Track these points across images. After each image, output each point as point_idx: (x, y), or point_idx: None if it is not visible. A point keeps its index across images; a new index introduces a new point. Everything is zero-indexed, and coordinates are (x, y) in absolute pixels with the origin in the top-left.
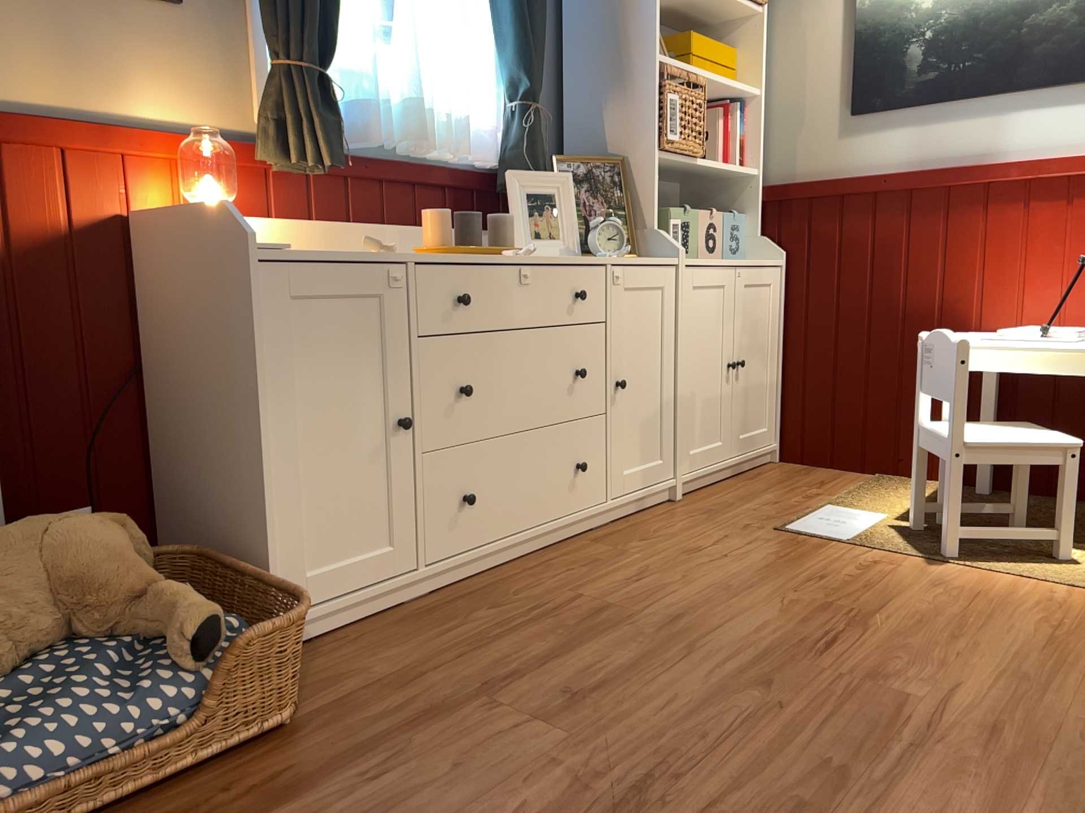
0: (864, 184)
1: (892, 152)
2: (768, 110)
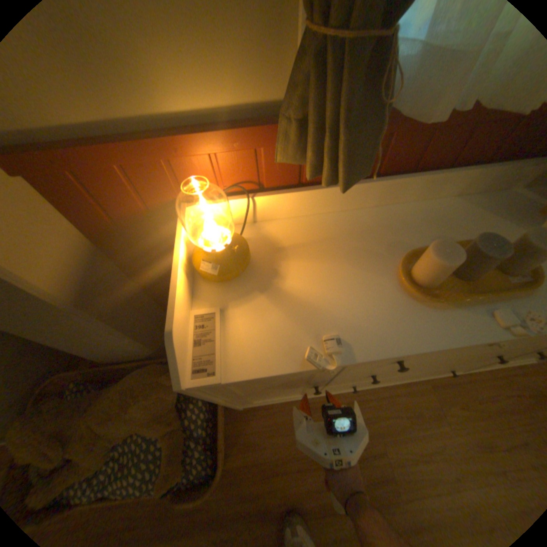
0: None
1: None
2: None
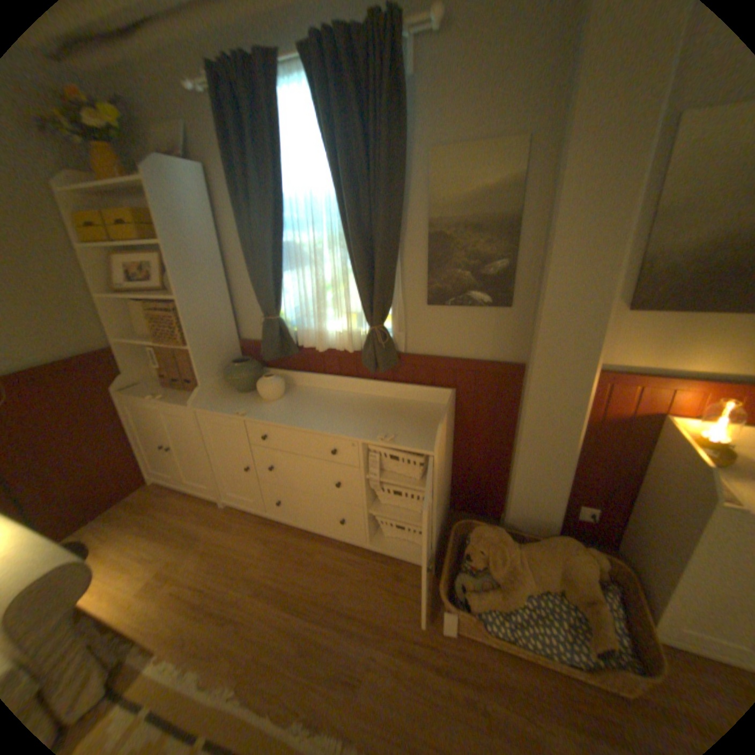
0: None
1: None
2: None
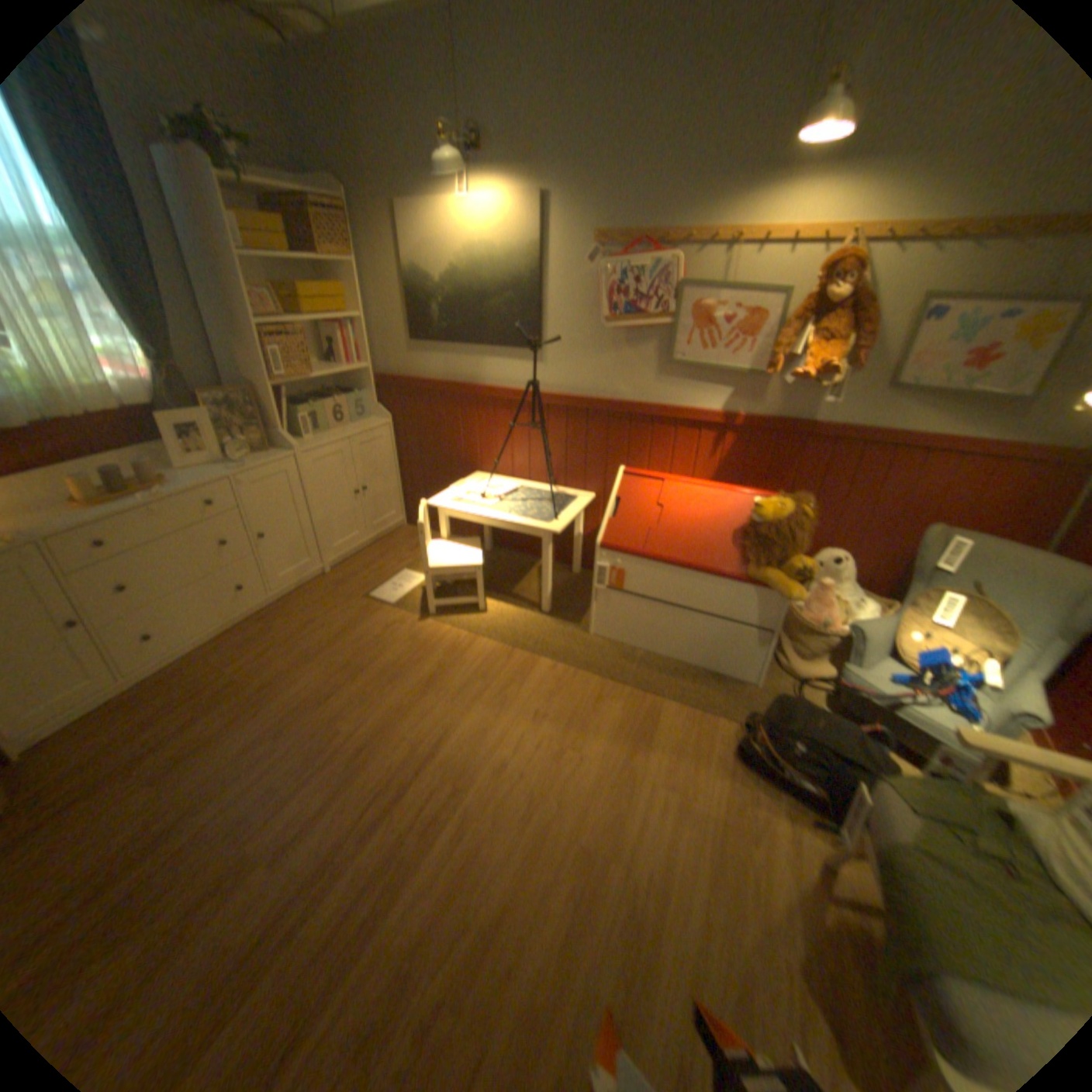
0: (420, 384)
1: (433, 367)
2: (368, 325)
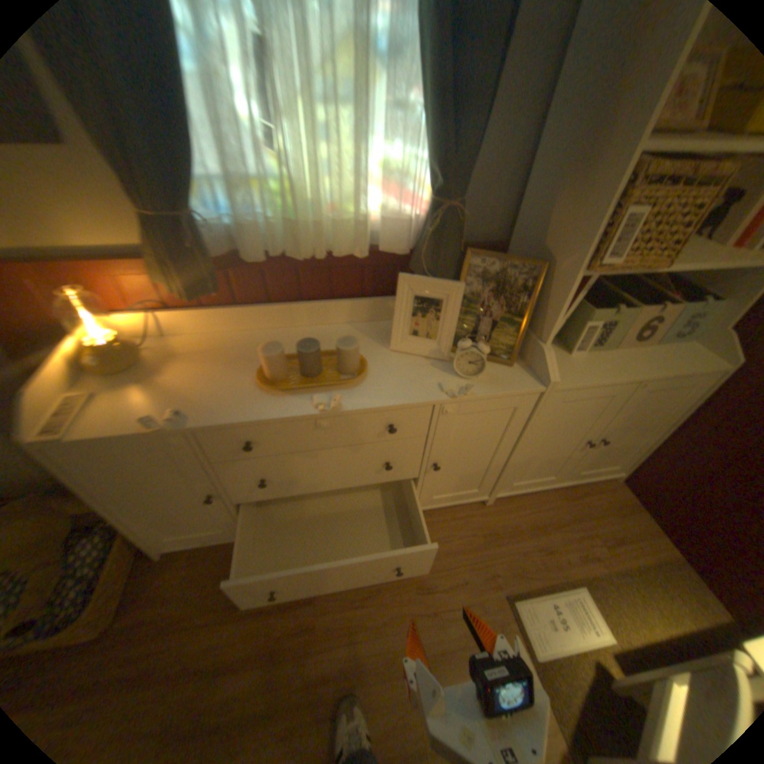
0: None
1: None
2: None
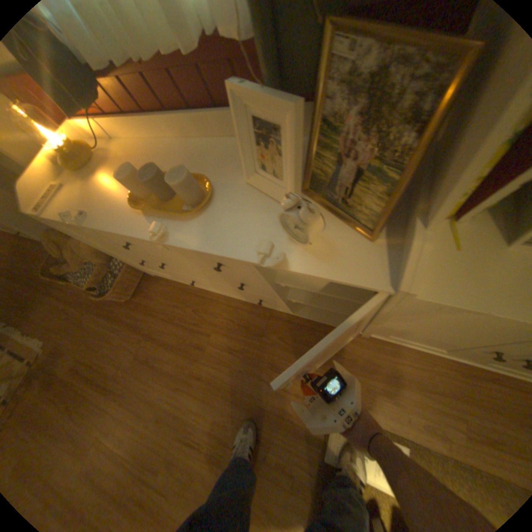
0: None
1: None
2: None
